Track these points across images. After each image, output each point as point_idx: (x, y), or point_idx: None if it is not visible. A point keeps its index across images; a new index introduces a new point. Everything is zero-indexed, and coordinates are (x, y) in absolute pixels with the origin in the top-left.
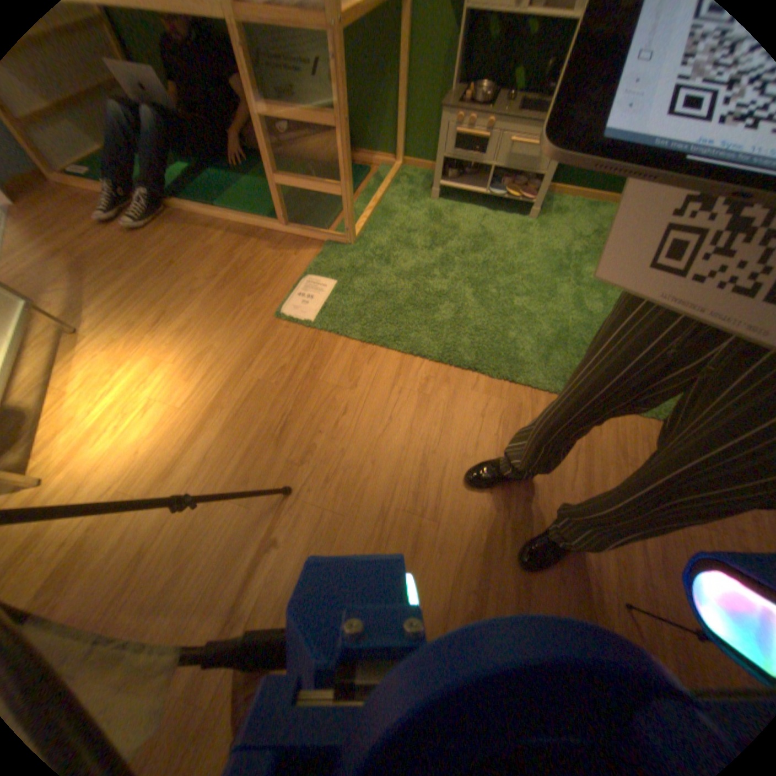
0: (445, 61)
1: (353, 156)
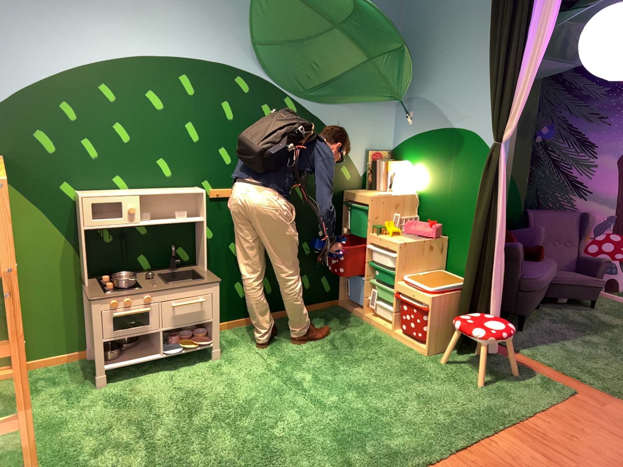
0: (70, 265)
1: None
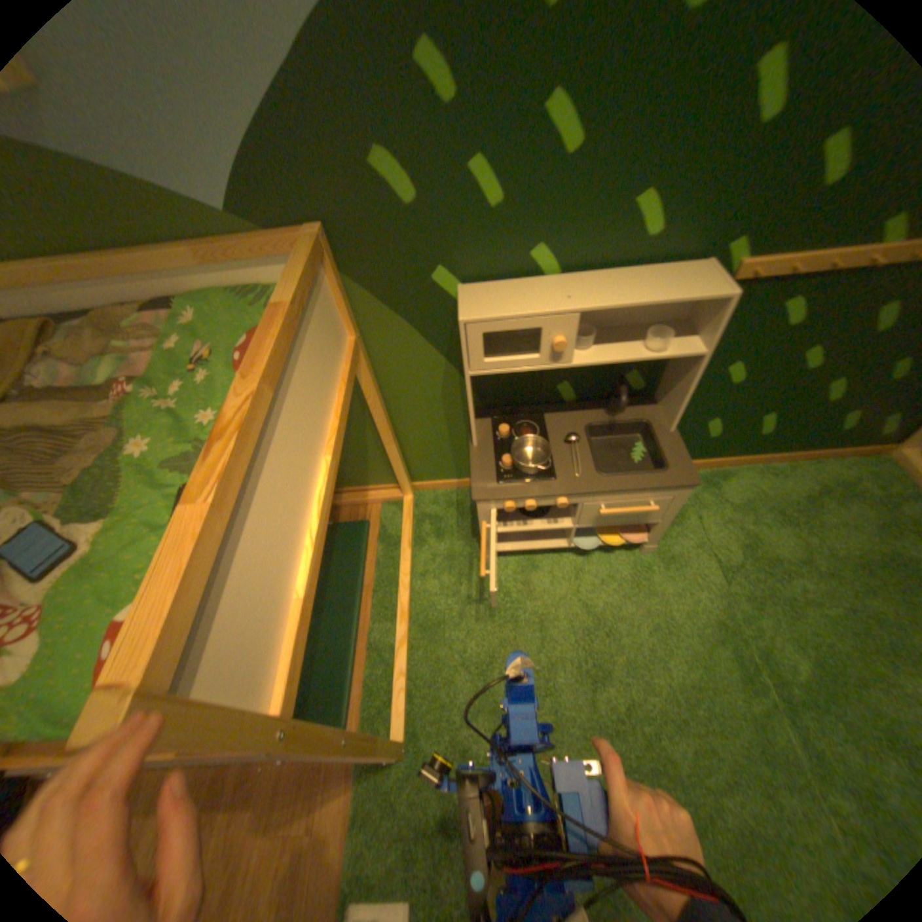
0: (447, 396)
1: (338, 503)
